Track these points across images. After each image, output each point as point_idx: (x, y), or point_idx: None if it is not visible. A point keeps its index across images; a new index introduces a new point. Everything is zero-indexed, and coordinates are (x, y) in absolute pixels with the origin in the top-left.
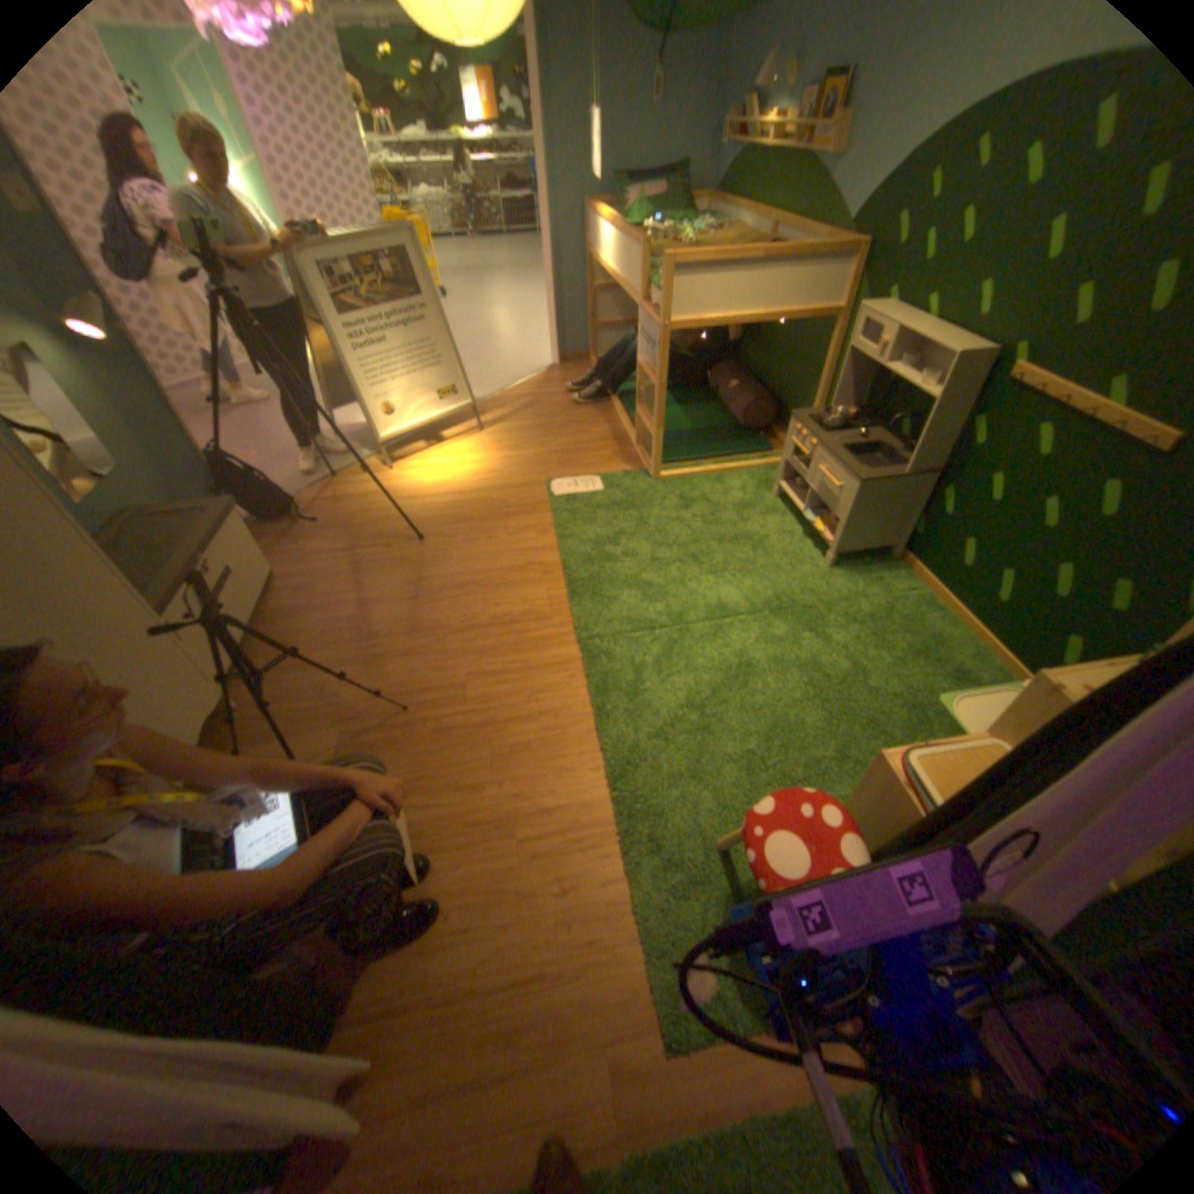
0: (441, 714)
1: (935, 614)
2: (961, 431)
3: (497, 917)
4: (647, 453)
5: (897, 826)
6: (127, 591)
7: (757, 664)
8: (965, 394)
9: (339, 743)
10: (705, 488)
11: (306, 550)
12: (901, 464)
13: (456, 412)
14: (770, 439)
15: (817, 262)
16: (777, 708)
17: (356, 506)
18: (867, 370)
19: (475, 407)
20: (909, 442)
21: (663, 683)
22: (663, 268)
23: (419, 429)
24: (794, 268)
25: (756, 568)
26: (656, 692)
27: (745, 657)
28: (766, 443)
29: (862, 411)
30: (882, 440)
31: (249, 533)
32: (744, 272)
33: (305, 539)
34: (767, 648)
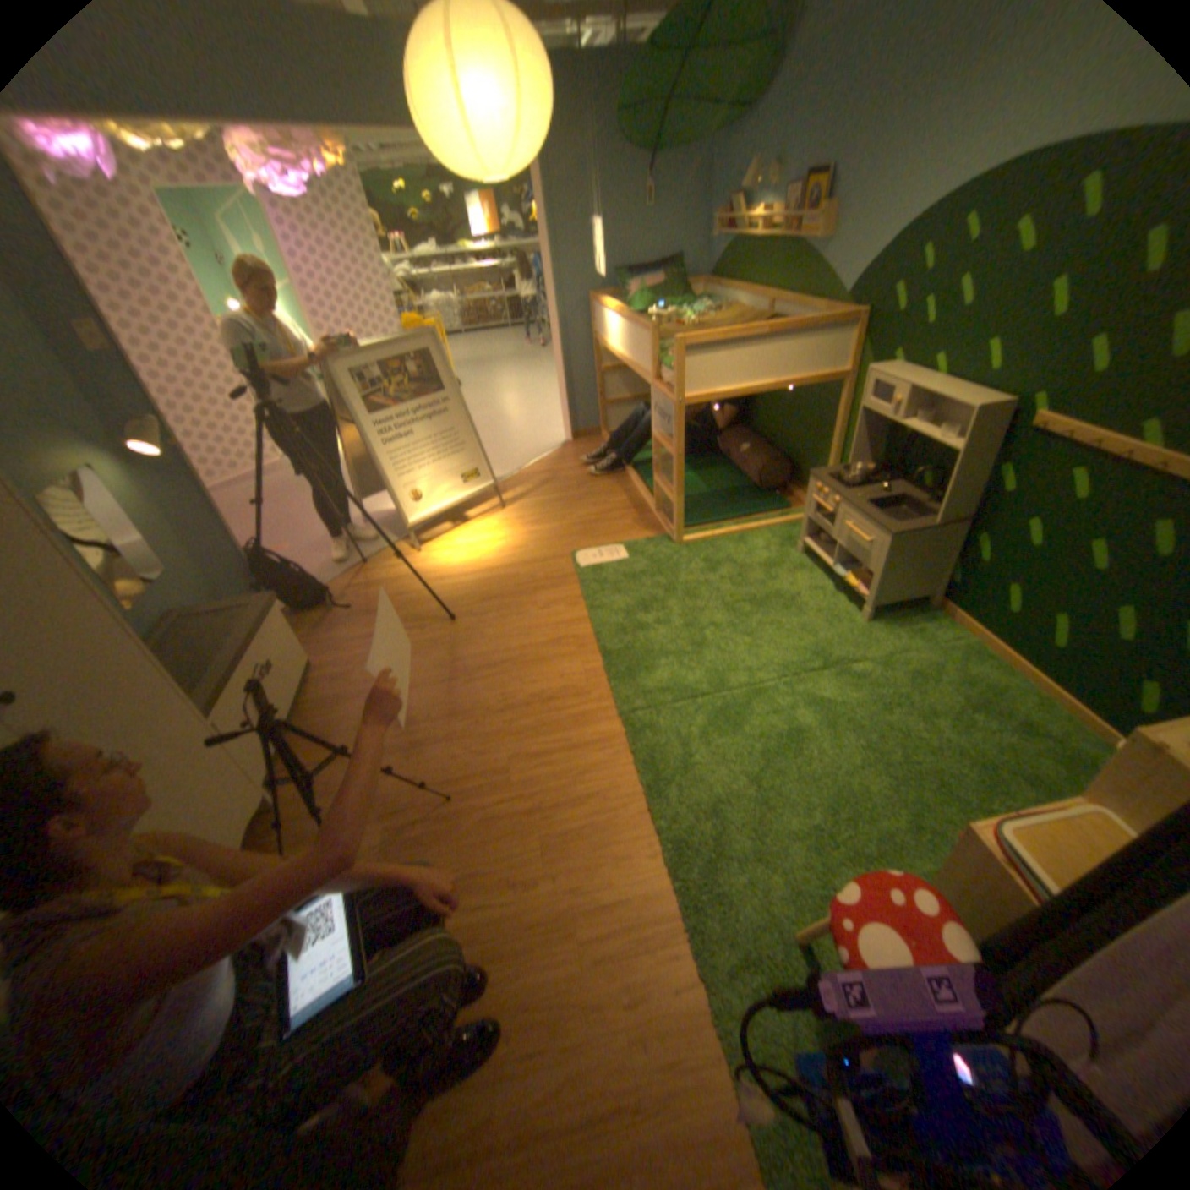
0: (485, 800)
1: (987, 663)
2: (987, 478)
3: (564, 1034)
4: (667, 518)
5: (1001, 910)
6: (173, 692)
7: (808, 727)
8: (988, 443)
9: (382, 838)
10: (728, 548)
11: (341, 636)
12: (929, 514)
13: (477, 491)
14: (786, 495)
15: (818, 331)
16: (838, 775)
17: (388, 589)
18: (879, 425)
19: (495, 485)
20: (934, 492)
21: (713, 754)
22: (671, 348)
23: (443, 510)
24: (796, 338)
25: (793, 626)
26: (707, 764)
27: (795, 721)
28: (783, 499)
29: (880, 464)
30: (906, 491)
31: (285, 622)
32: (749, 346)
33: (339, 625)
34: (816, 709)
